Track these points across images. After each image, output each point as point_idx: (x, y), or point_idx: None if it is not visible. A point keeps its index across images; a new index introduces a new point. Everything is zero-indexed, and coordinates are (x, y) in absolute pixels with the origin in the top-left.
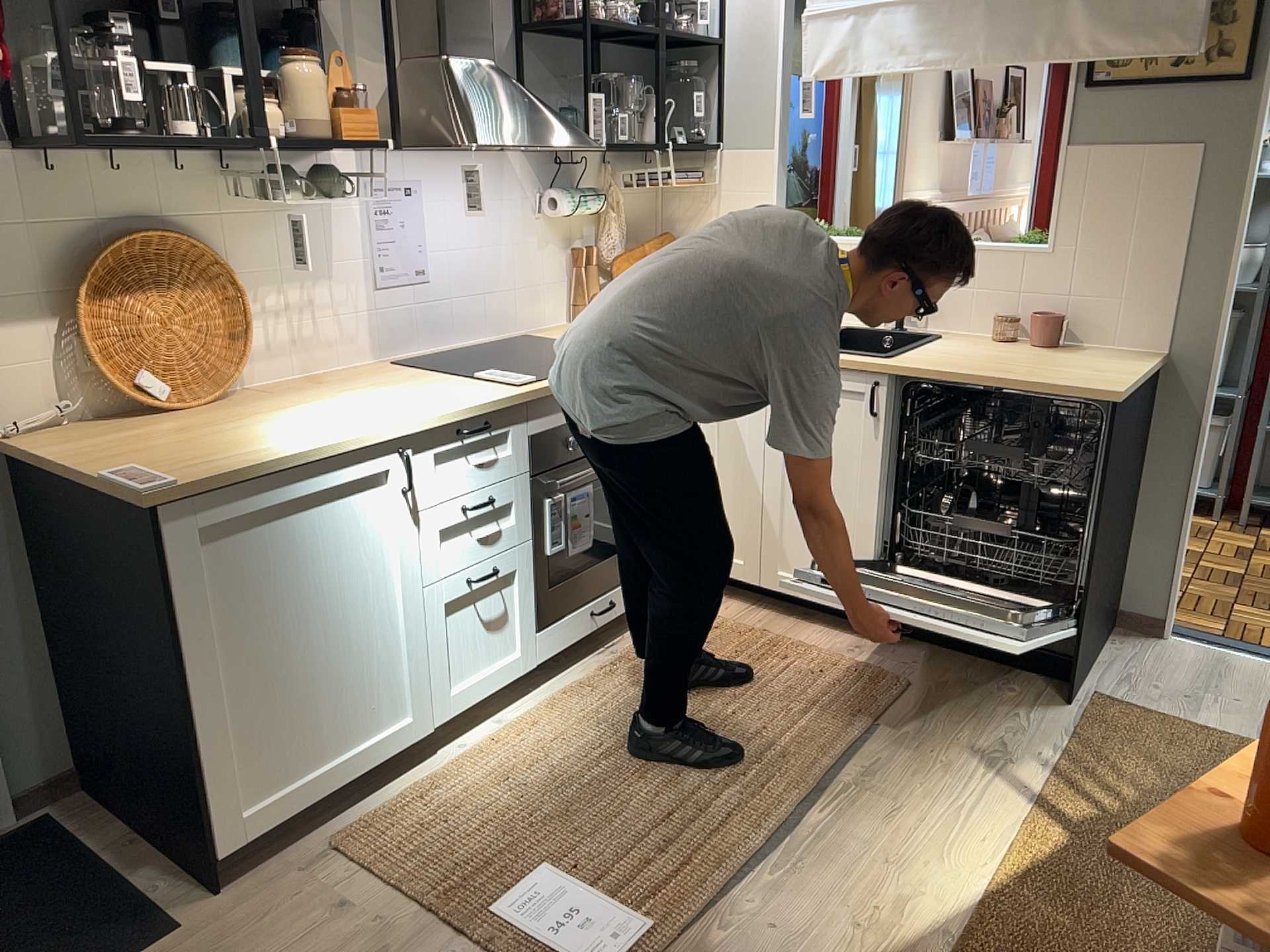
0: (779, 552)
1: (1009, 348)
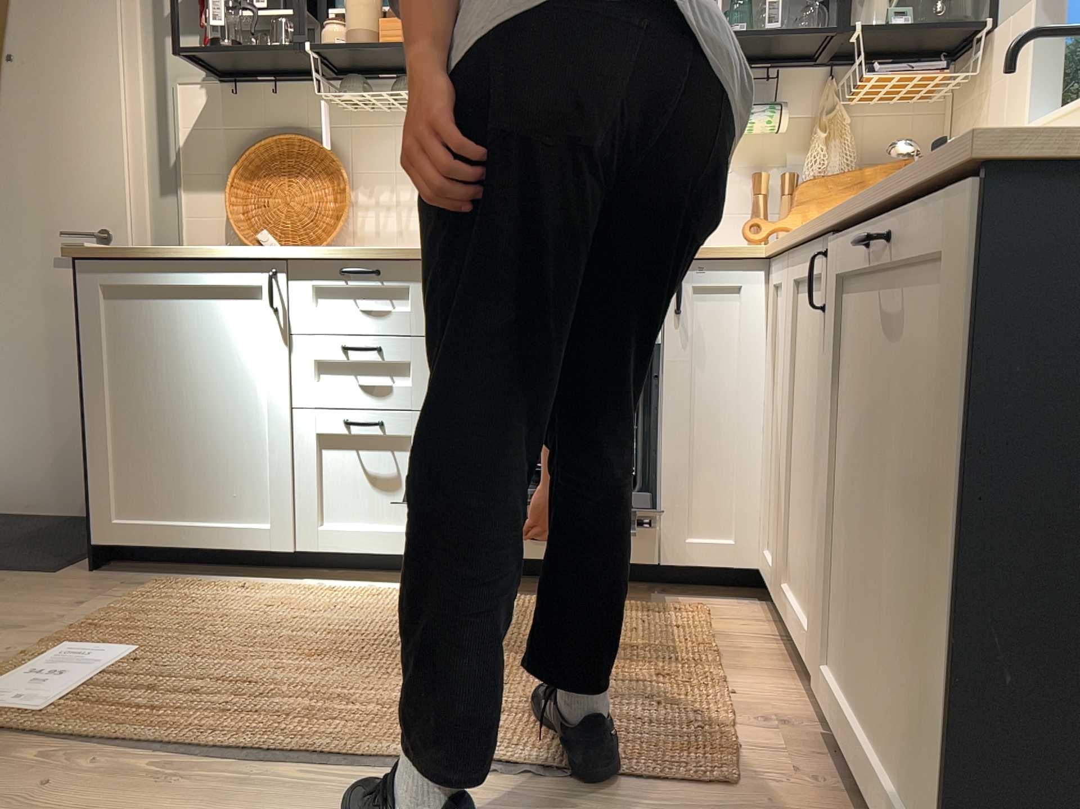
0: (788, 552)
1: None
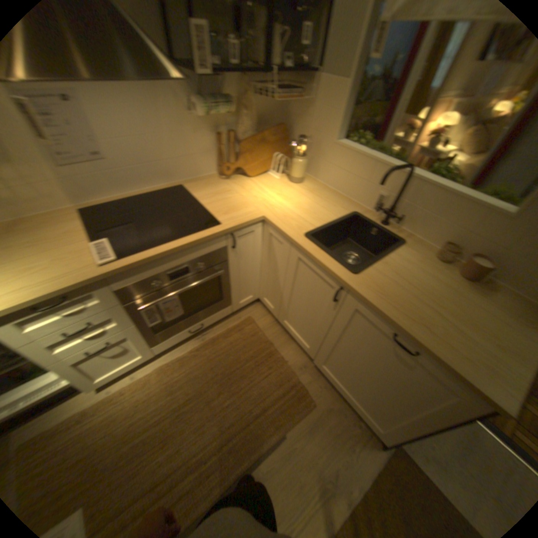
0: (285, 314)
1: (441, 274)
